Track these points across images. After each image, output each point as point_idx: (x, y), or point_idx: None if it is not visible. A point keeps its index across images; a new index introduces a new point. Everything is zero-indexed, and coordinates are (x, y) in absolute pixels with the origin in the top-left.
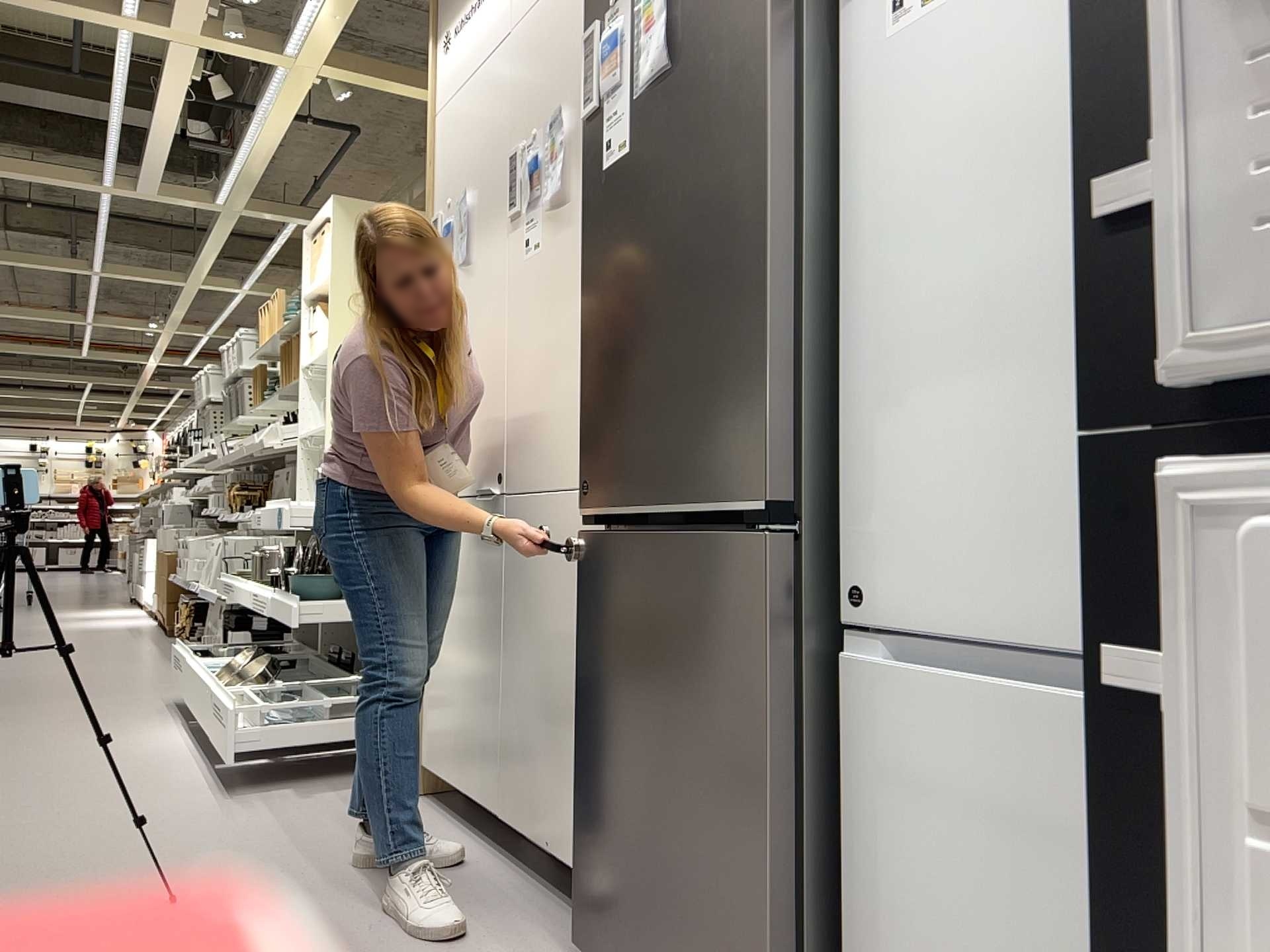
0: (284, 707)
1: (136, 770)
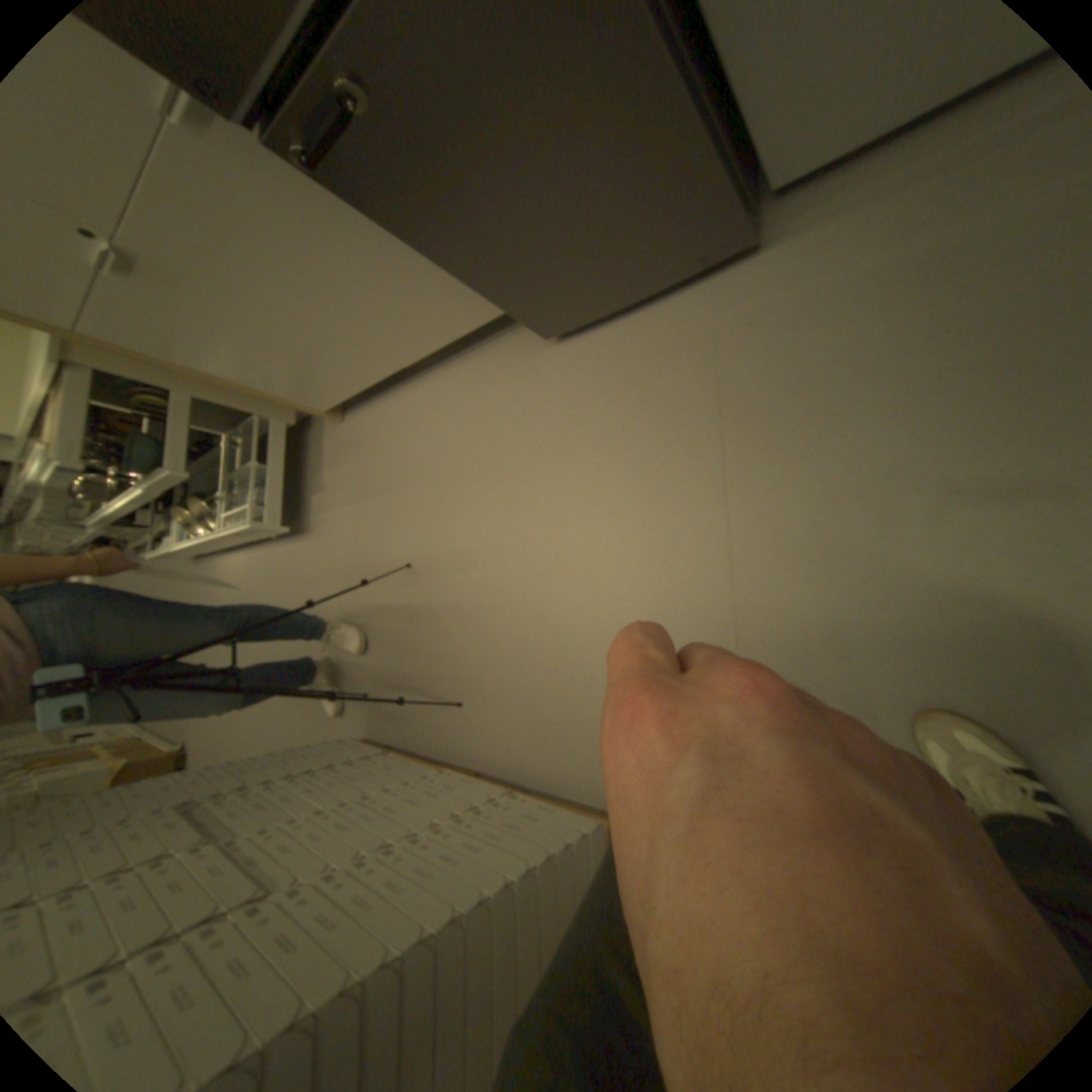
0: (245, 493)
1: (269, 582)
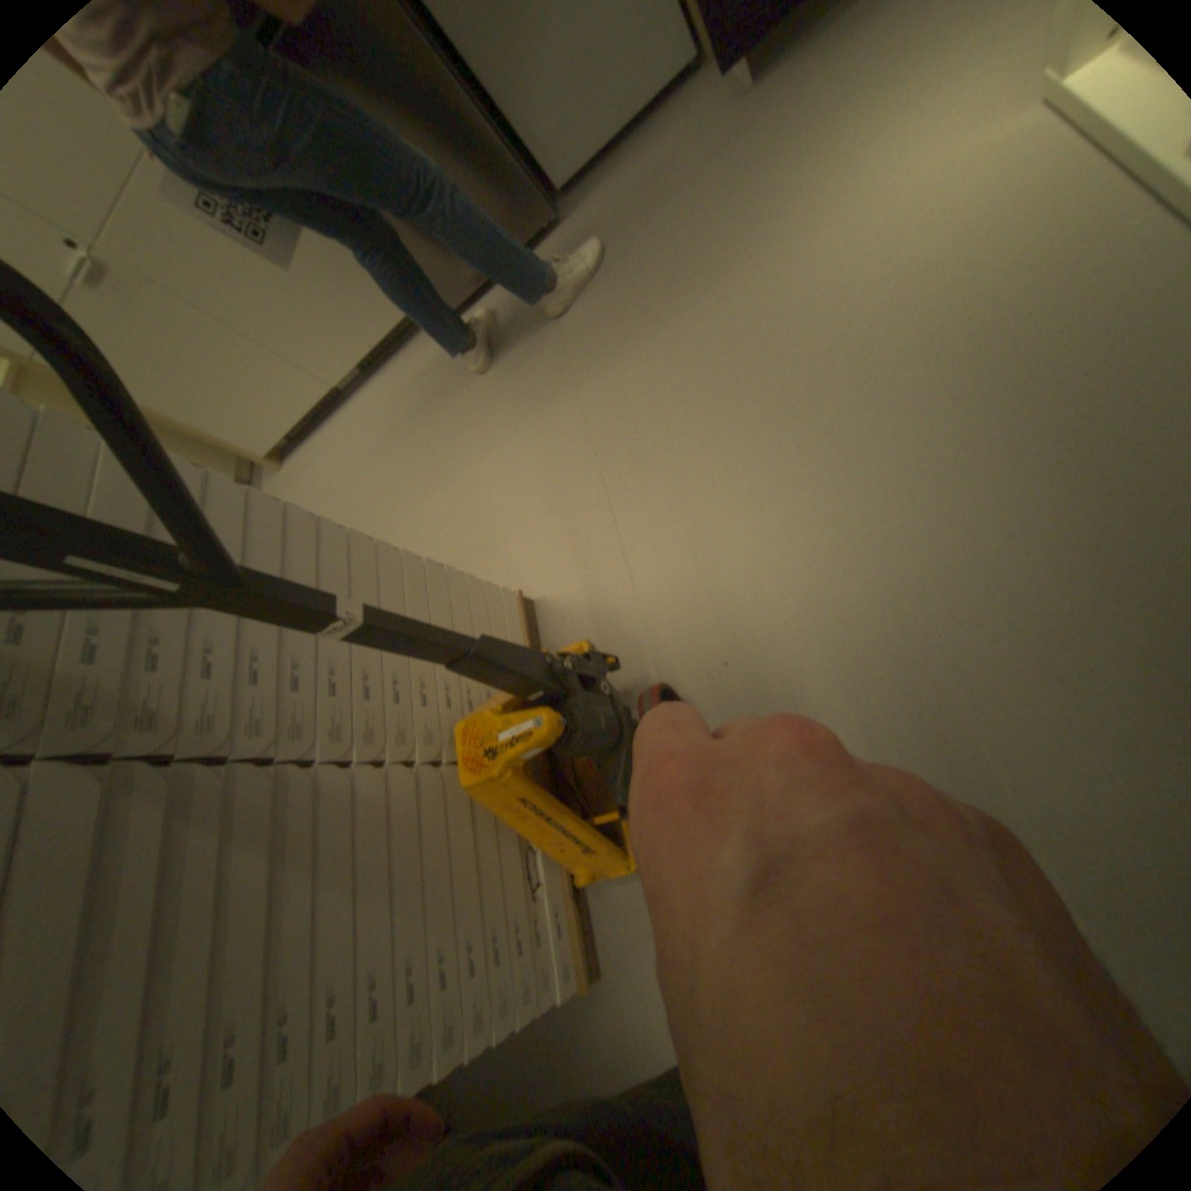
0: None
1: None
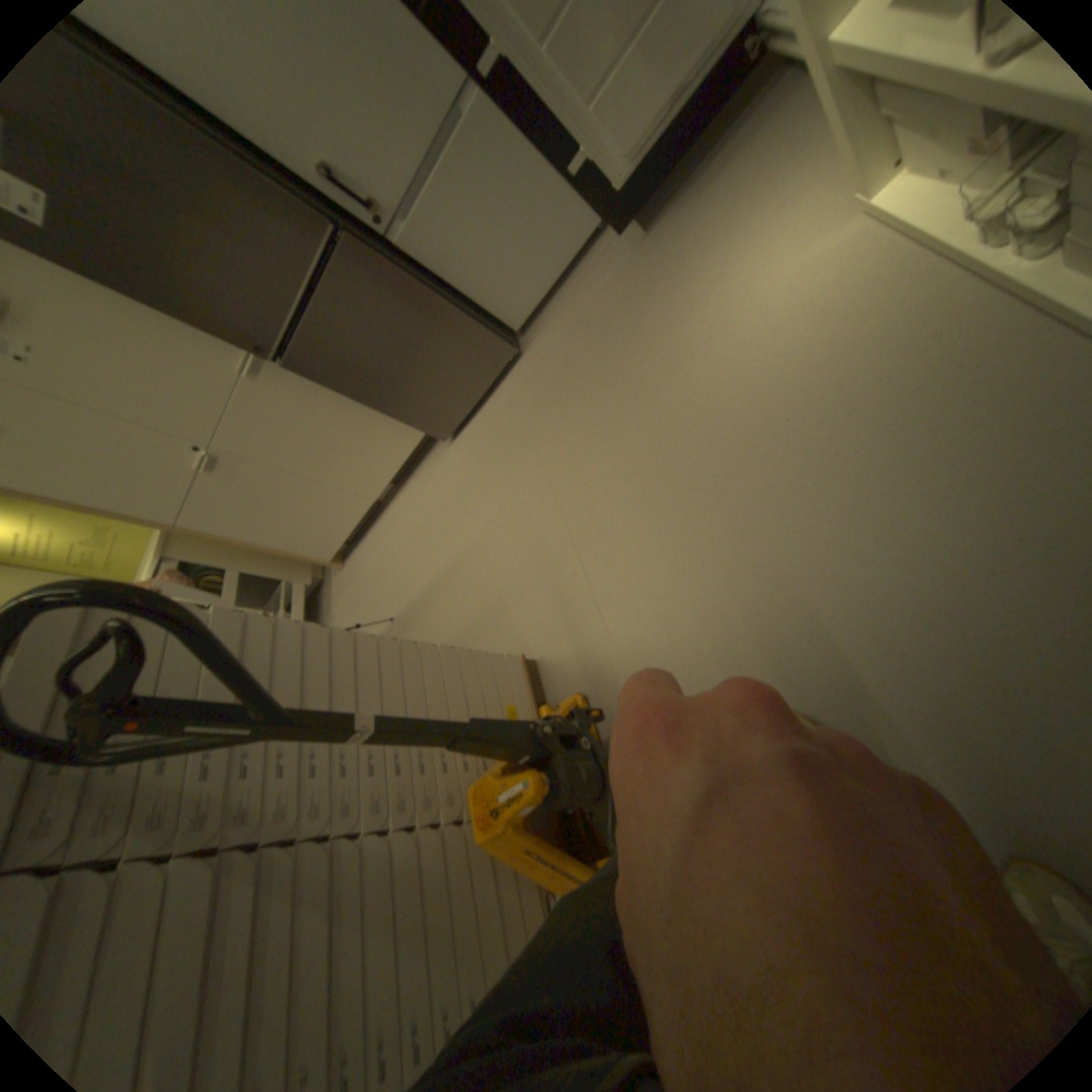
0: None
1: None
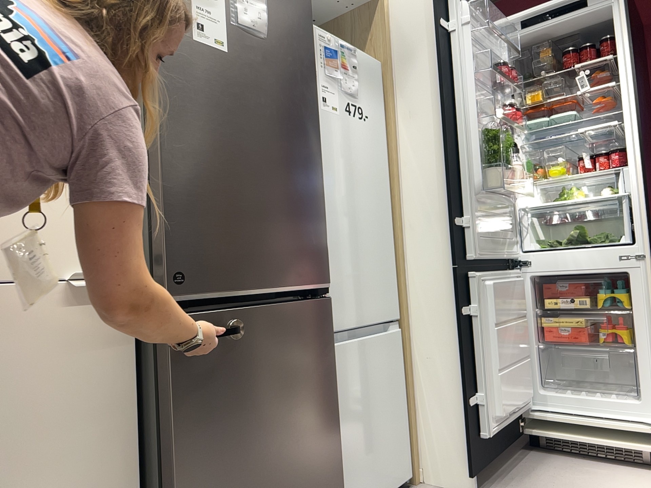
0: None
1: None
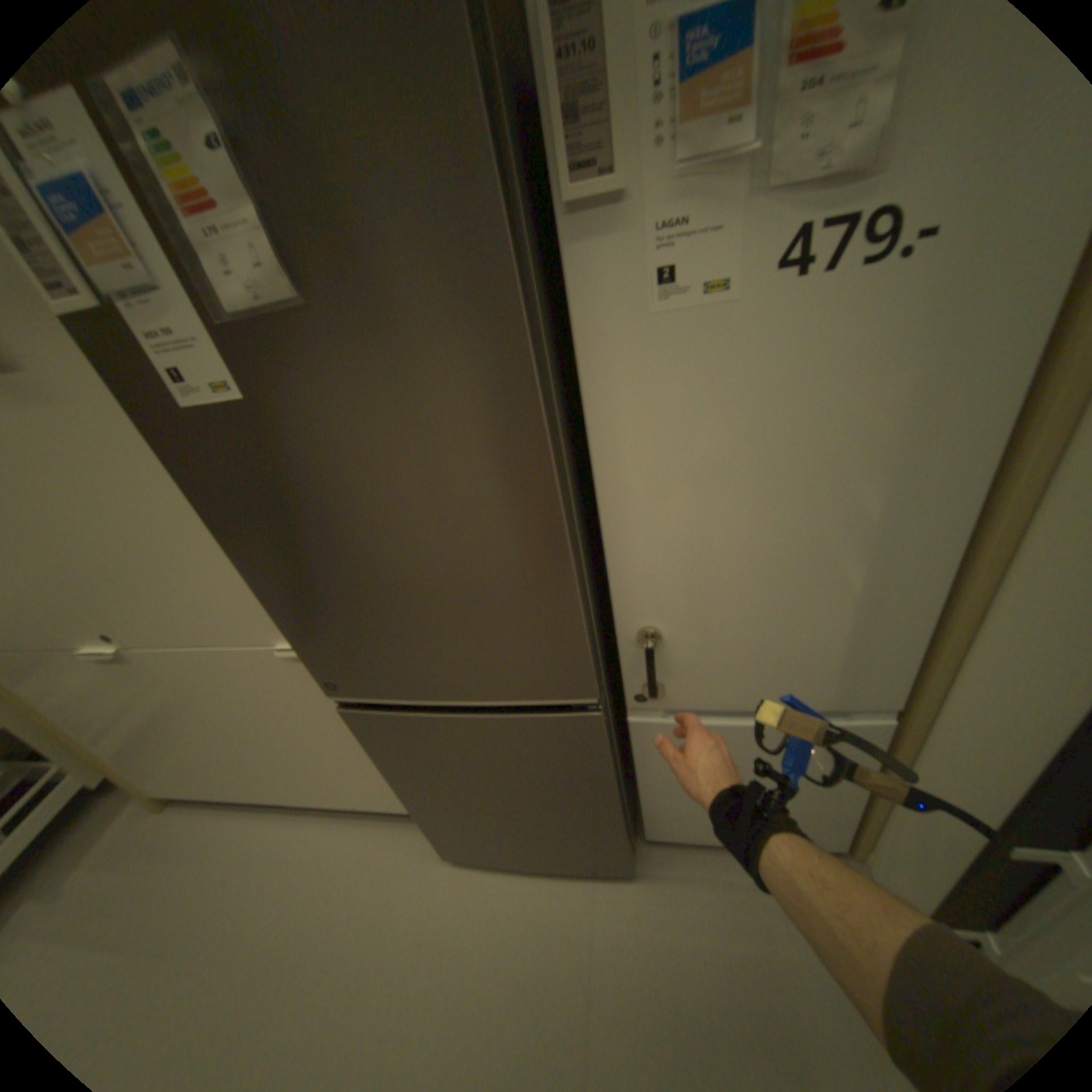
0: None
1: None
